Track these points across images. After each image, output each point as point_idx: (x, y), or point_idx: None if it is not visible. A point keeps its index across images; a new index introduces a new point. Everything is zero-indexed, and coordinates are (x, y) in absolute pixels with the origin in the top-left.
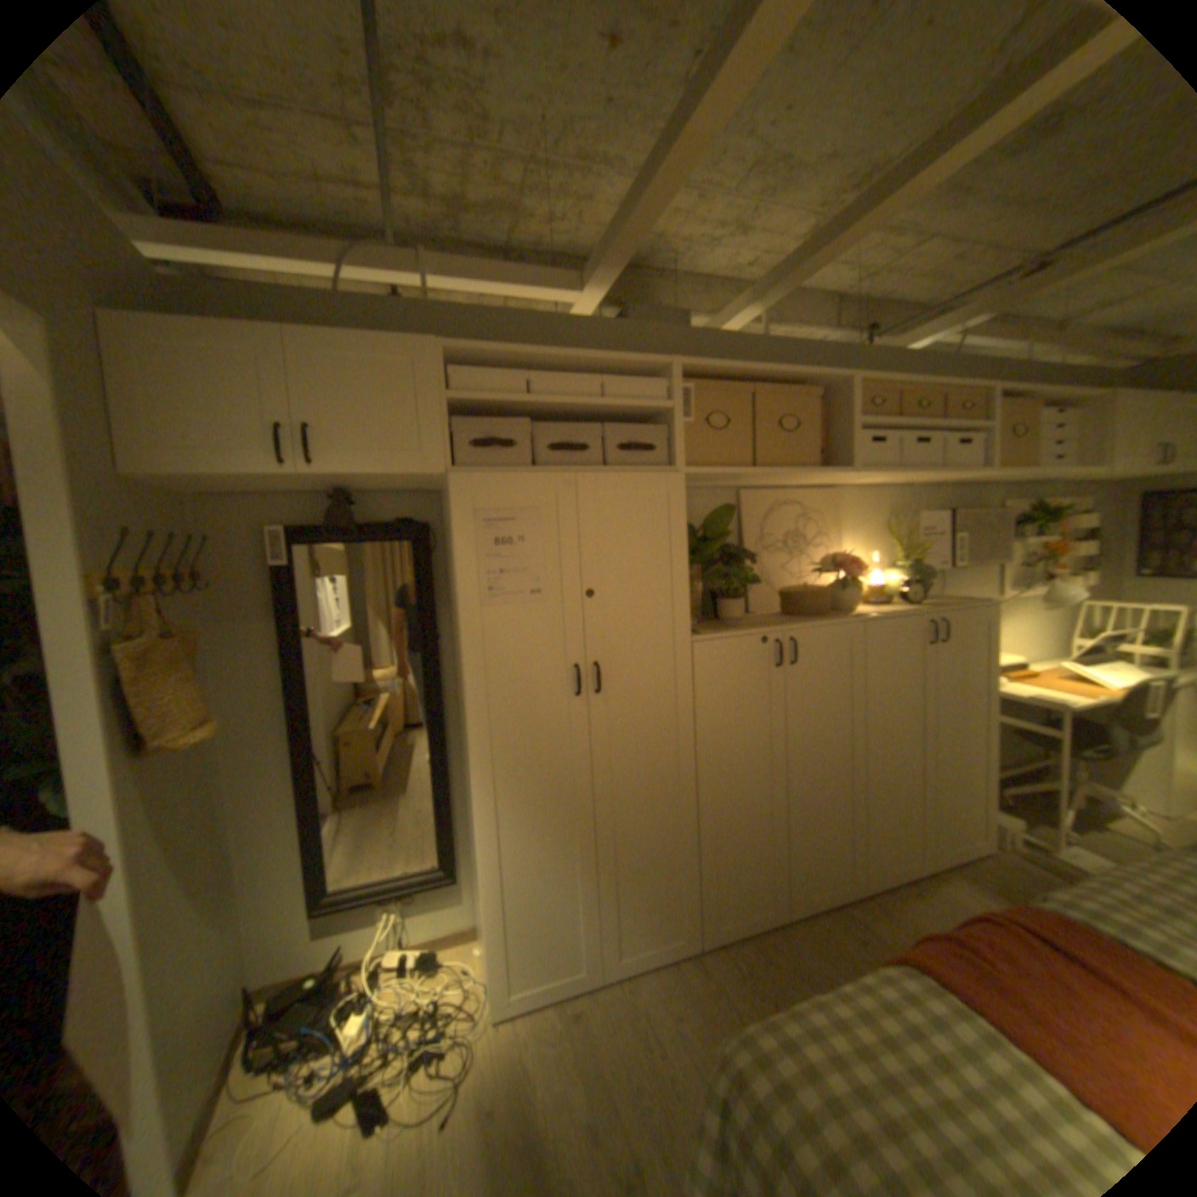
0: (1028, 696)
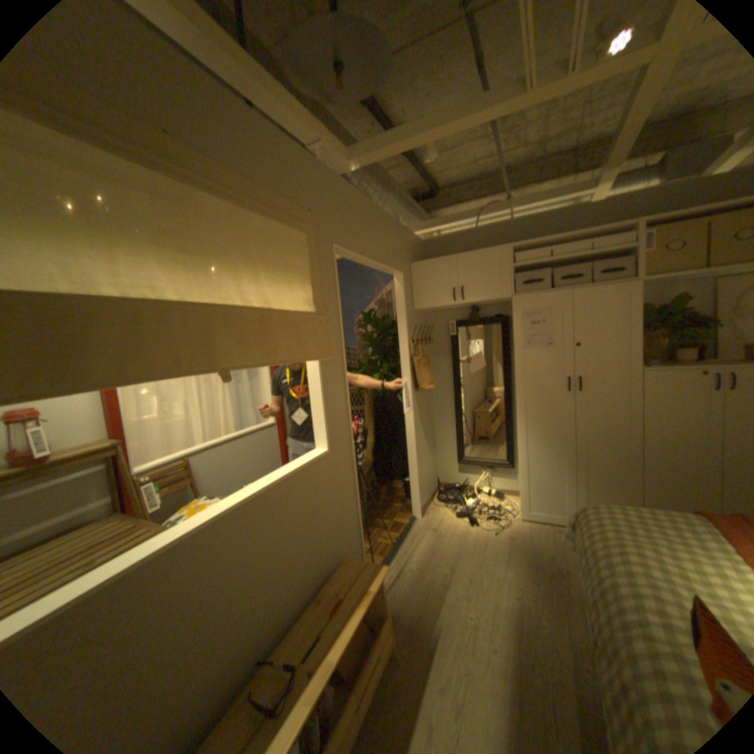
0: None
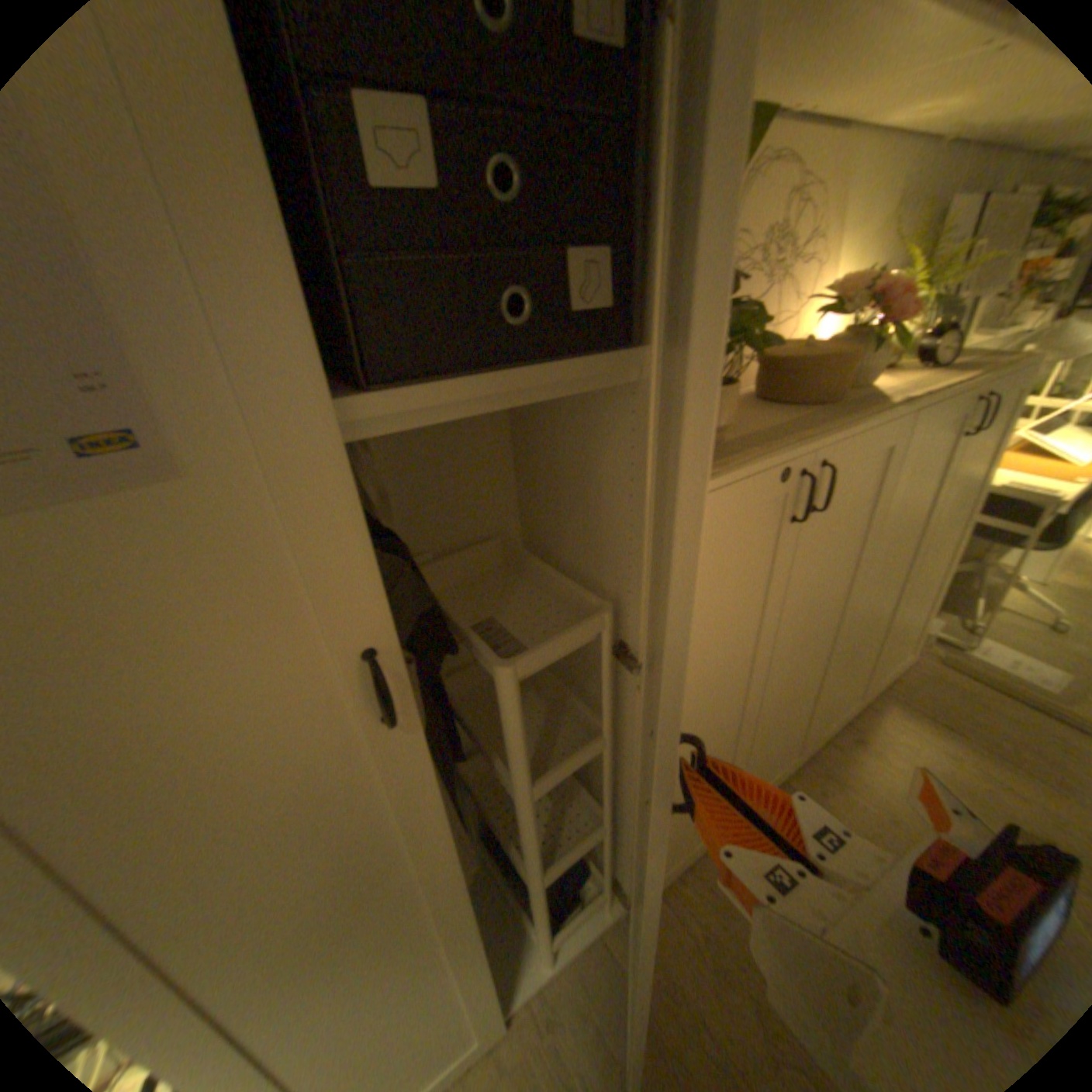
0: (998, 482)
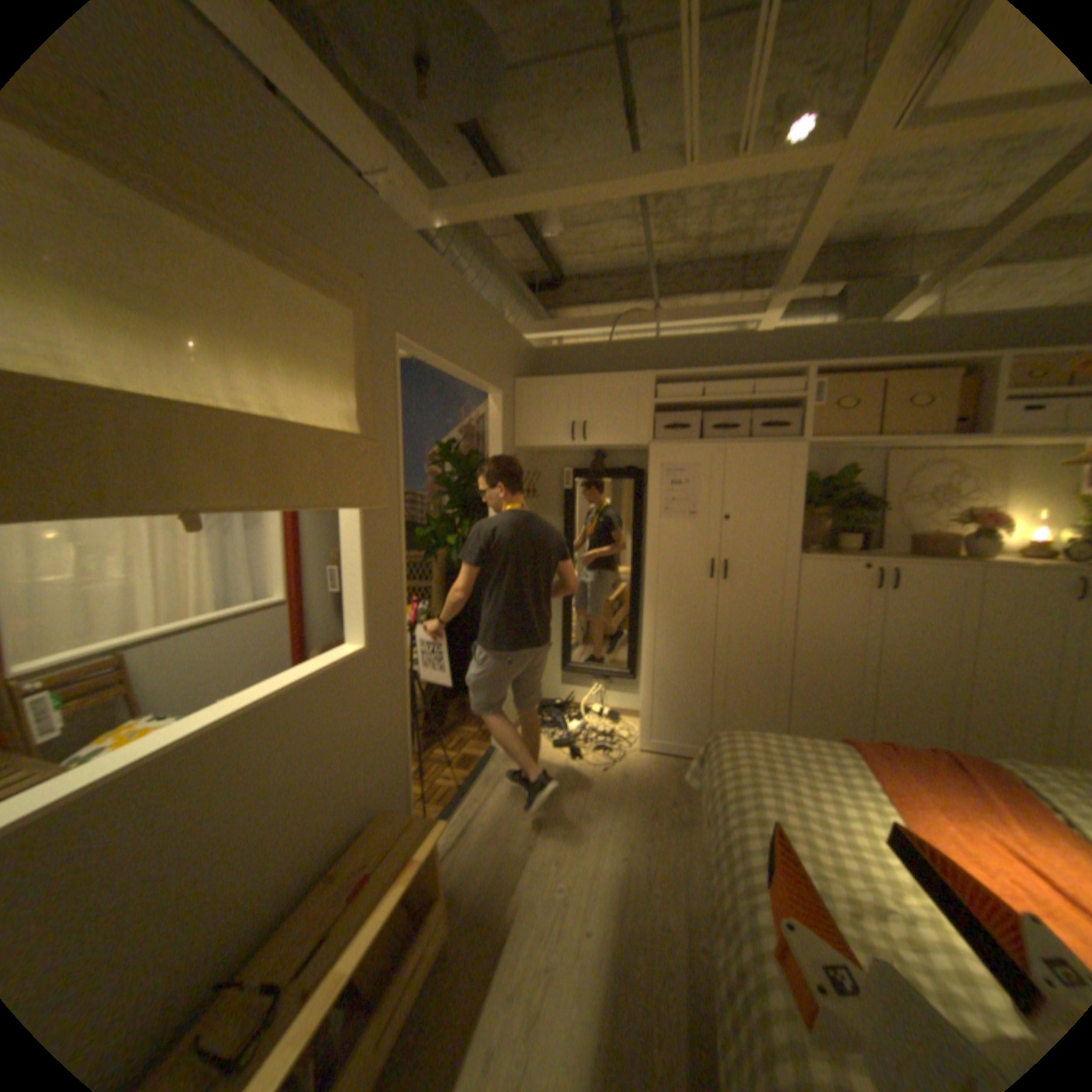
0: None
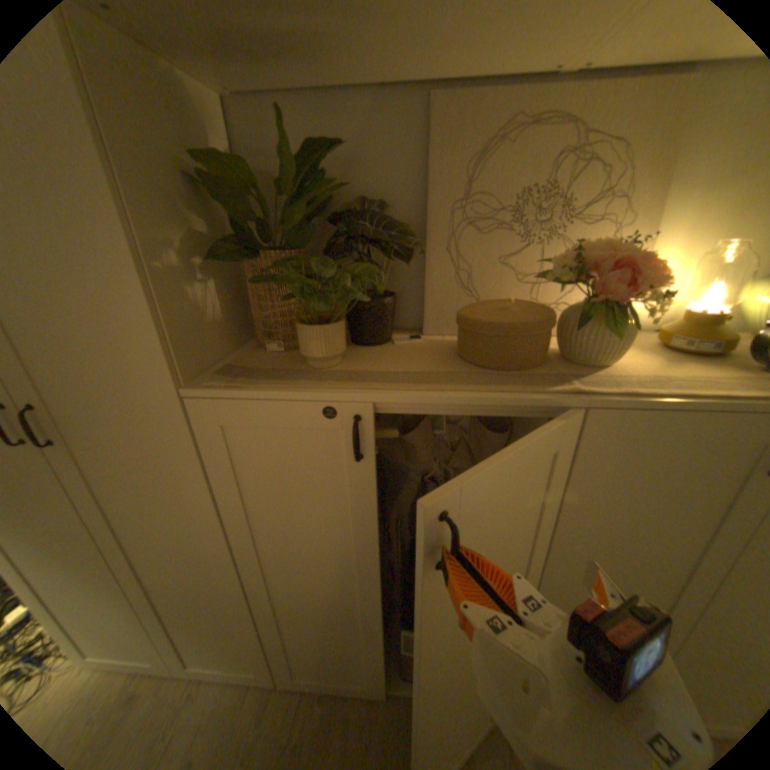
0: None
